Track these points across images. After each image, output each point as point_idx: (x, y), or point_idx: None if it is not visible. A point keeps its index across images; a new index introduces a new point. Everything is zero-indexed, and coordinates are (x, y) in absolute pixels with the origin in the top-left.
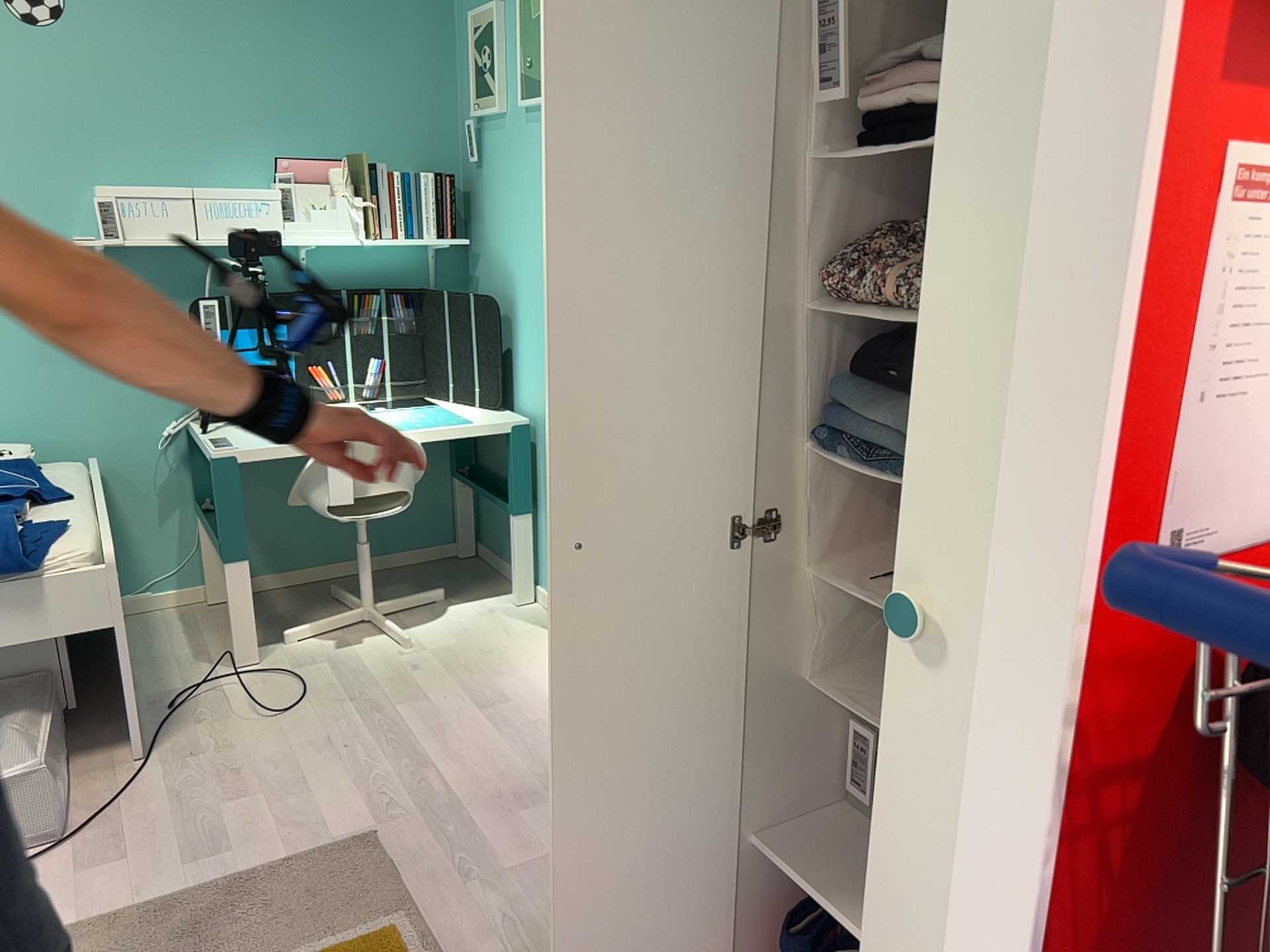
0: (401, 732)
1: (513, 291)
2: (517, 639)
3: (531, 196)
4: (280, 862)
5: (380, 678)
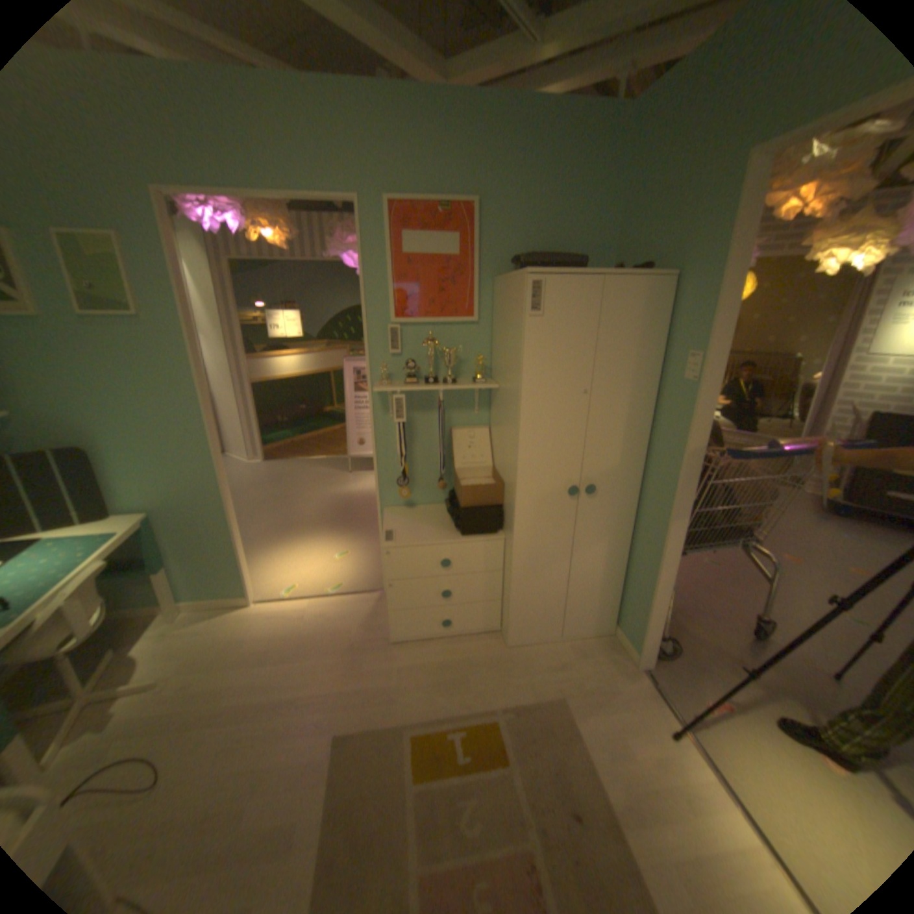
0: (250, 710)
1: (88, 440)
2: (209, 633)
3: (104, 375)
4: (328, 792)
5: (176, 712)
